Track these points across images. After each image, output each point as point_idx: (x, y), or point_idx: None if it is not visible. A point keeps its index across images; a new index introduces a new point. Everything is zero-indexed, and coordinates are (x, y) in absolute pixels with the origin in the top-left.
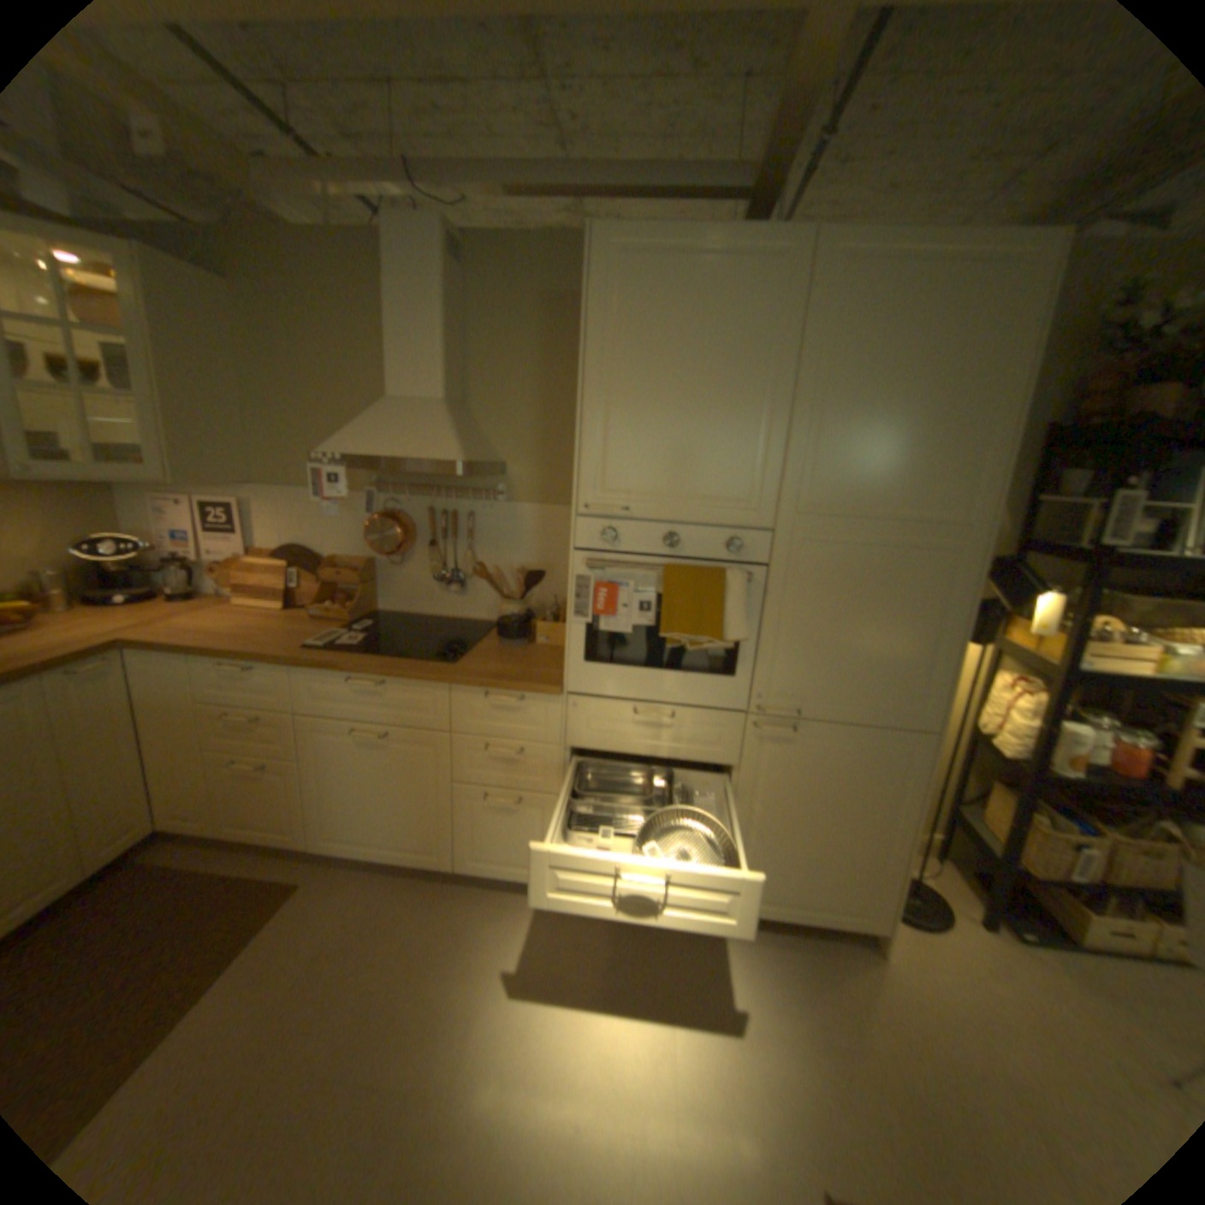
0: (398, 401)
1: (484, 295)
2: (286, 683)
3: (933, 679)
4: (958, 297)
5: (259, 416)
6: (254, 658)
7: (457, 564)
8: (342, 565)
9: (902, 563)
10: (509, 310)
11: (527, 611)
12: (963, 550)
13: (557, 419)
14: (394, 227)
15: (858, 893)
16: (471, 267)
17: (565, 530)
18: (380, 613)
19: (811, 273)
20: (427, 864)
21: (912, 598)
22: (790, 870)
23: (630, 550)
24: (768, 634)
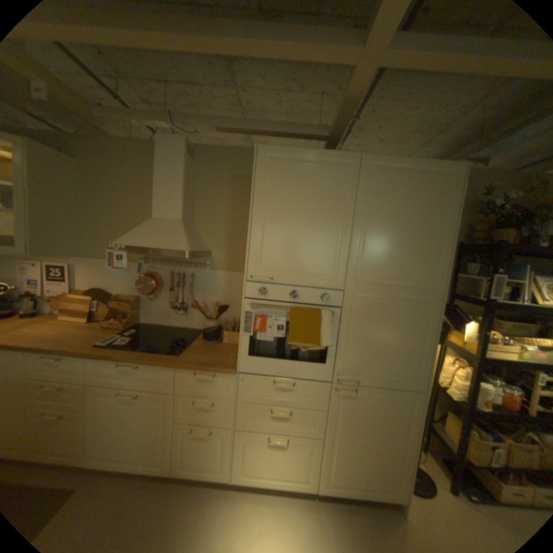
0: (157, 220)
1: (204, 173)
2: (81, 368)
3: (422, 365)
4: (424, 188)
5: (84, 223)
6: (63, 354)
7: (183, 299)
8: (122, 299)
9: (405, 308)
10: (216, 181)
11: (218, 325)
12: (432, 302)
13: (237, 231)
14: (161, 140)
15: (390, 481)
16: (199, 160)
17: (239, 284)
18: (140, 324)
19: (359, 174)
20: (155, 472)
21: (410, 324)
22: (355, 469)
23: (273, 298)
24: (342, 342)
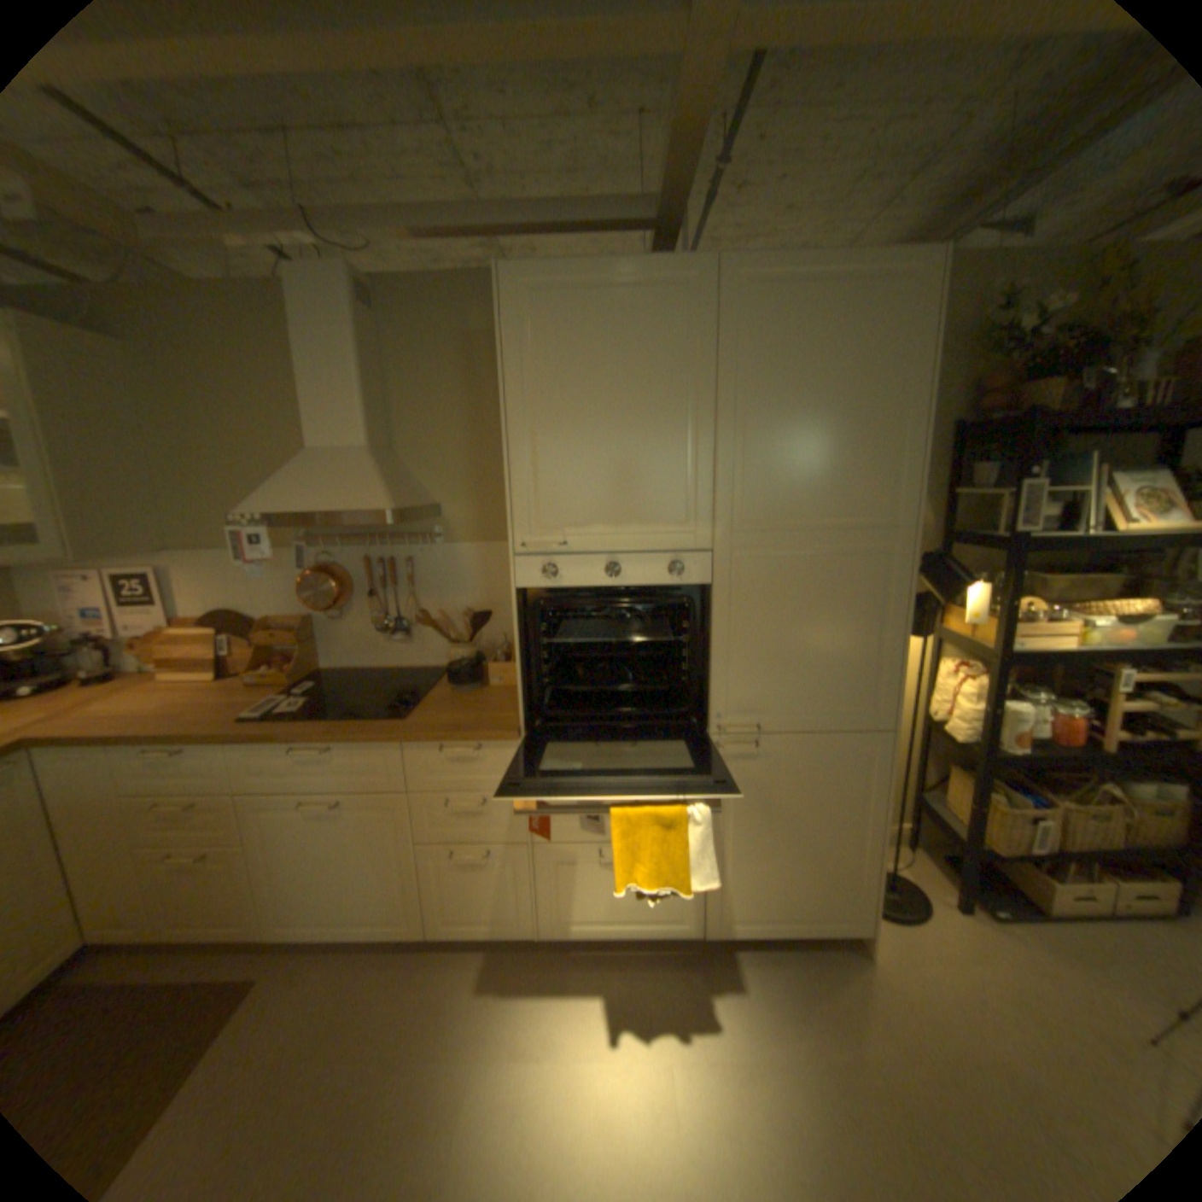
0: (316, 451)
1: (398, 337)
2: (219, 762)
3: (880, 679)
4: (856, 313)
5: (167, 478)
6: (179, 740)
7: (399, 611)
8: (274, 625)
9: (838, 570)
10: (425, 350)
11: (476, 652)
12: (892, 551)
13: (486, 455)
14: (294, 275)
15: (837, 899)
16: (382, 310)
17: (506, 565)
18: (320, 671)
19: (716, 299)
20: (395, 935)
21: (851, 602)
22: (768, 885)
23: (571, 583)
24: (718, 652)
